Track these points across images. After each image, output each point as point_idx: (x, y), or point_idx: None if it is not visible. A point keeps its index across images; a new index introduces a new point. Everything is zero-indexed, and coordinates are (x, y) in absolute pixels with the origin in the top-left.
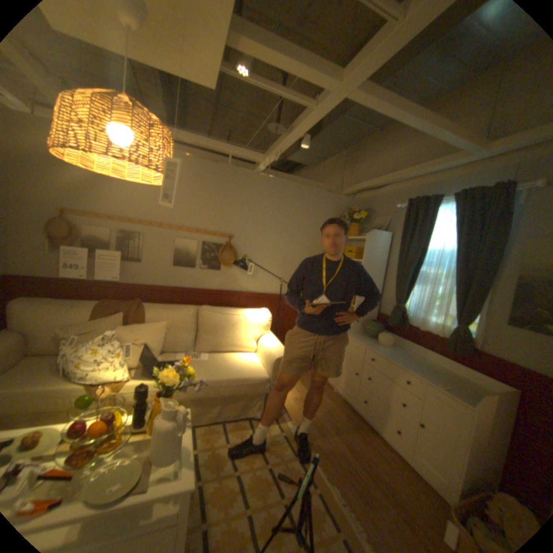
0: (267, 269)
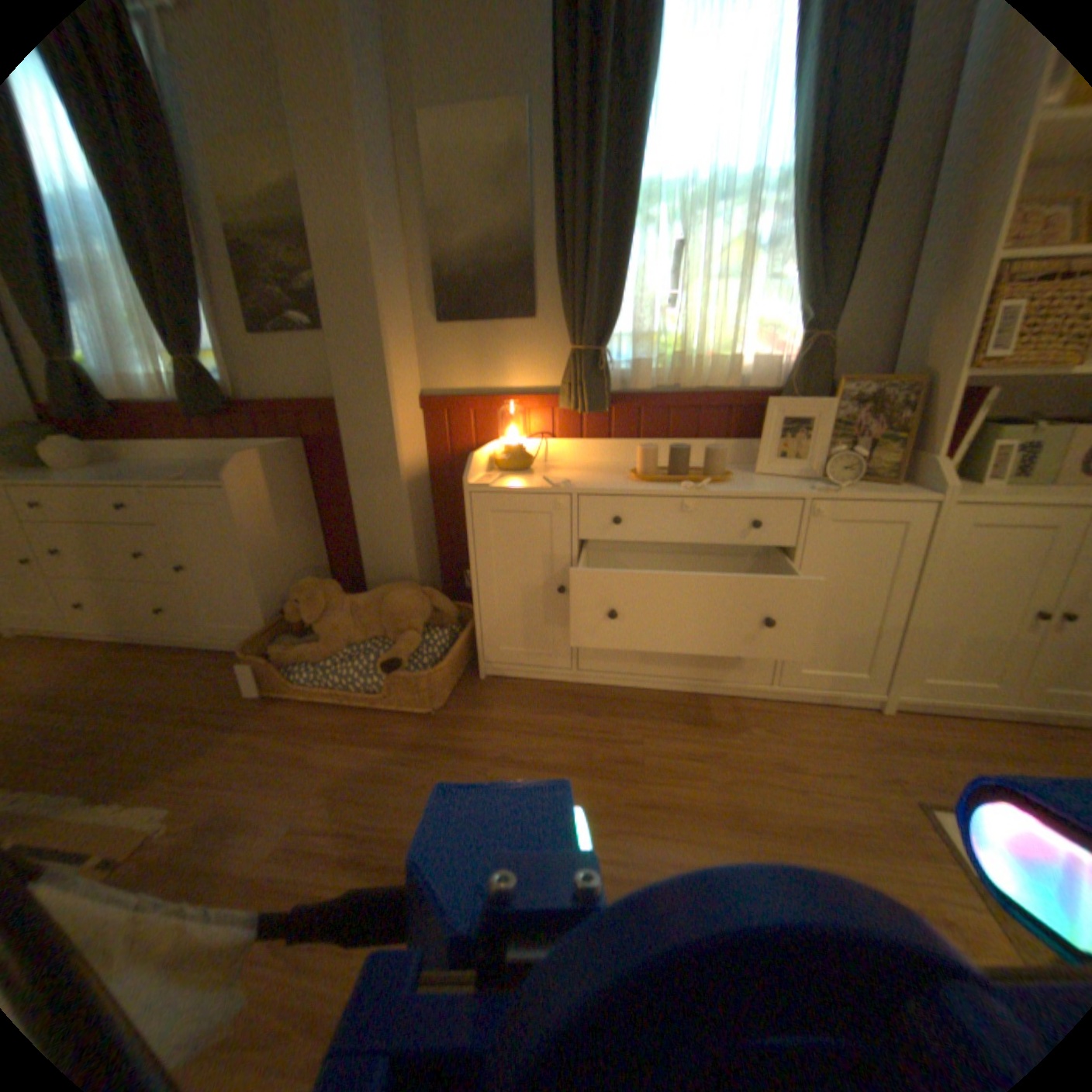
0: None
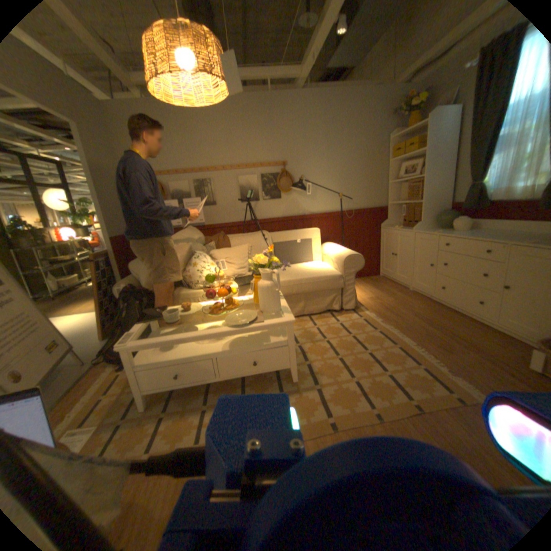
0: (325, 187)
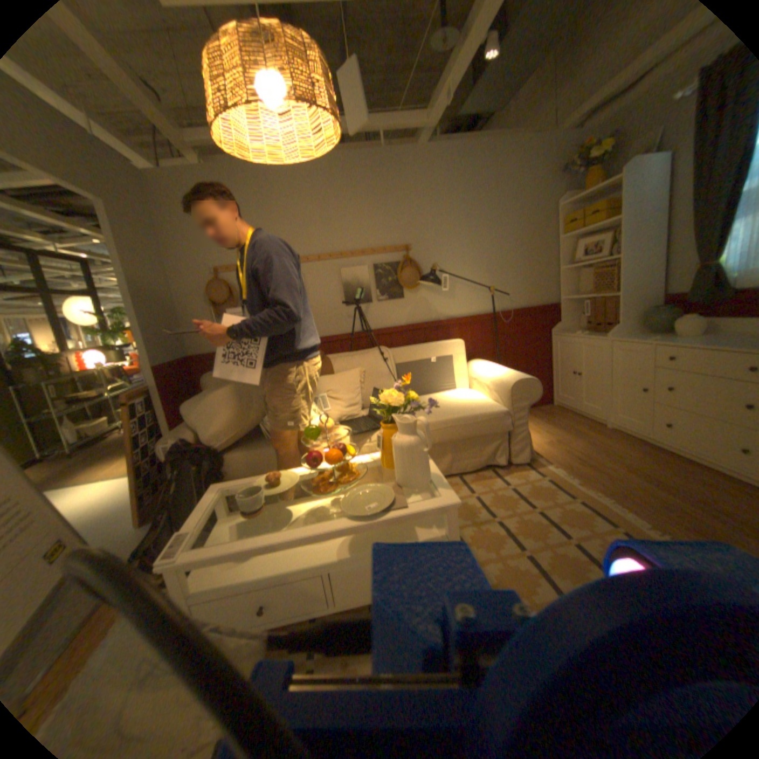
0: (467, 279)
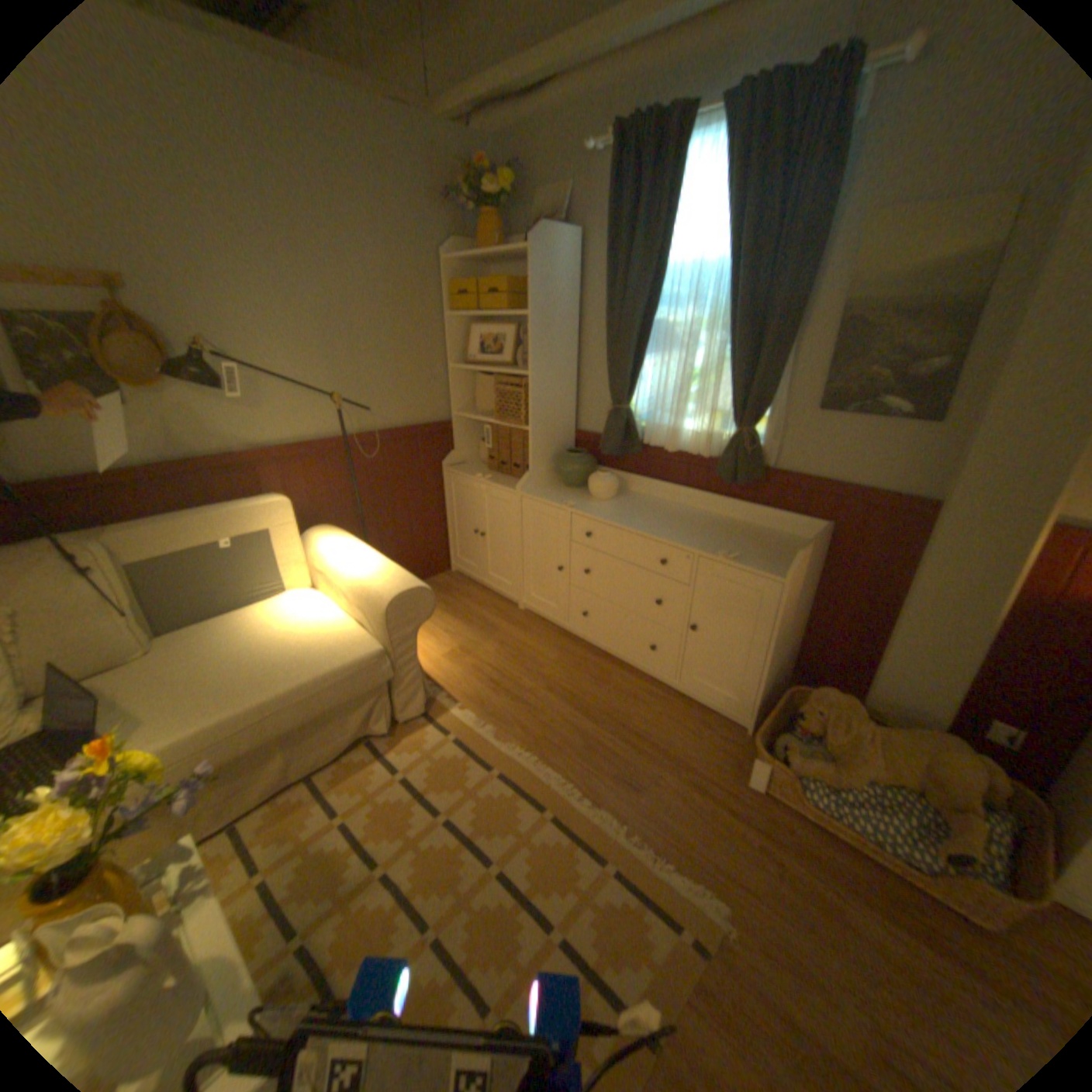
0: (287, 373)
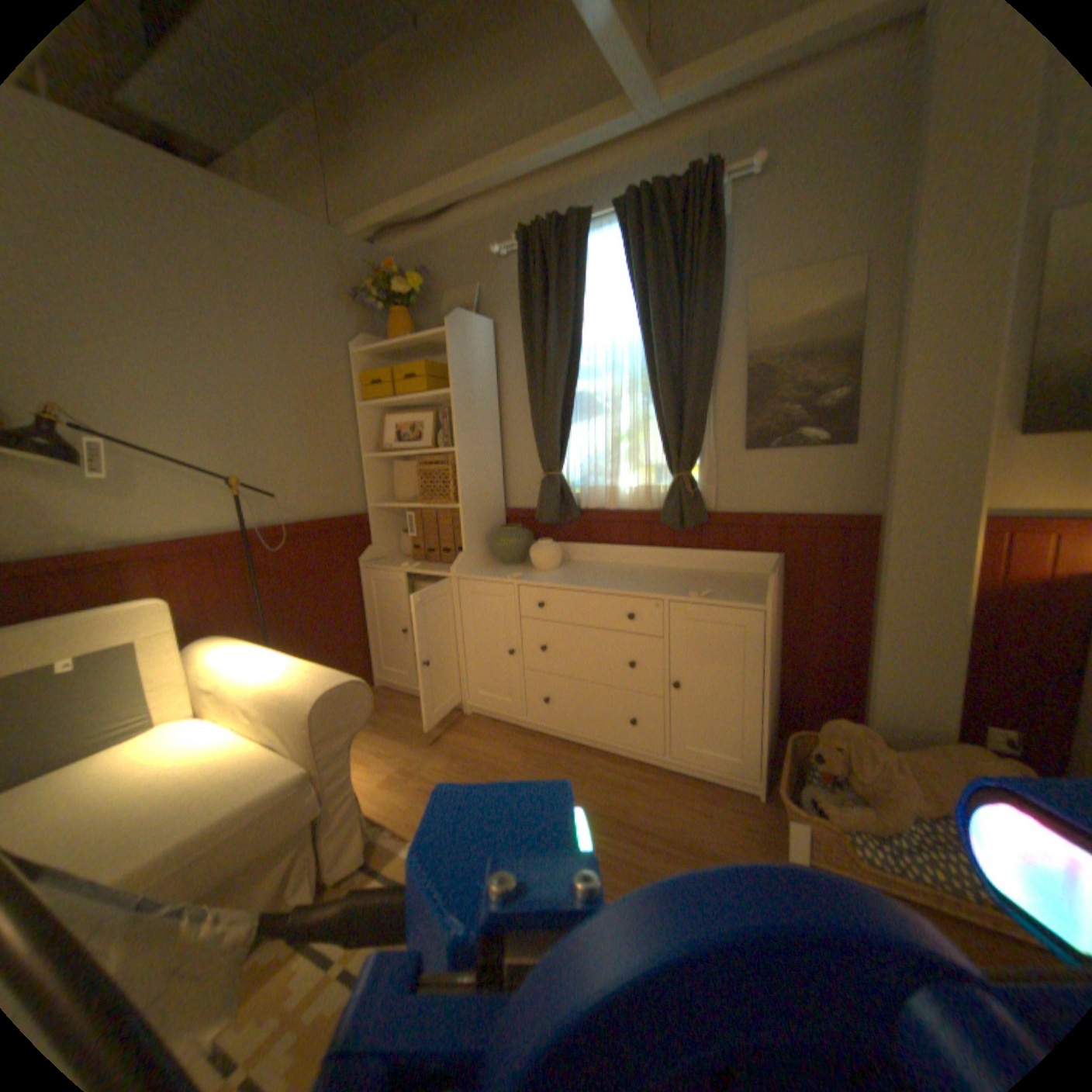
0: (169, 457)
